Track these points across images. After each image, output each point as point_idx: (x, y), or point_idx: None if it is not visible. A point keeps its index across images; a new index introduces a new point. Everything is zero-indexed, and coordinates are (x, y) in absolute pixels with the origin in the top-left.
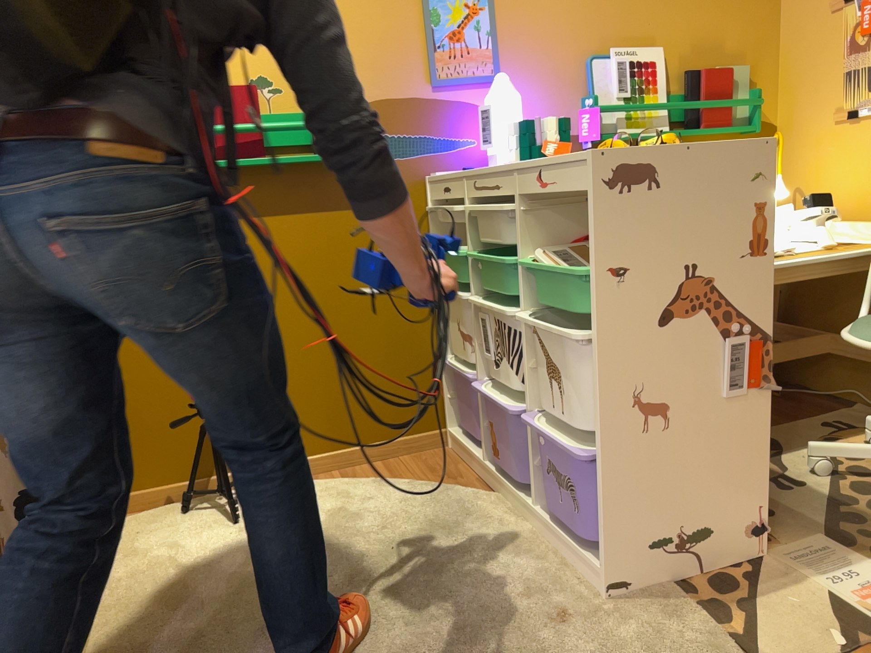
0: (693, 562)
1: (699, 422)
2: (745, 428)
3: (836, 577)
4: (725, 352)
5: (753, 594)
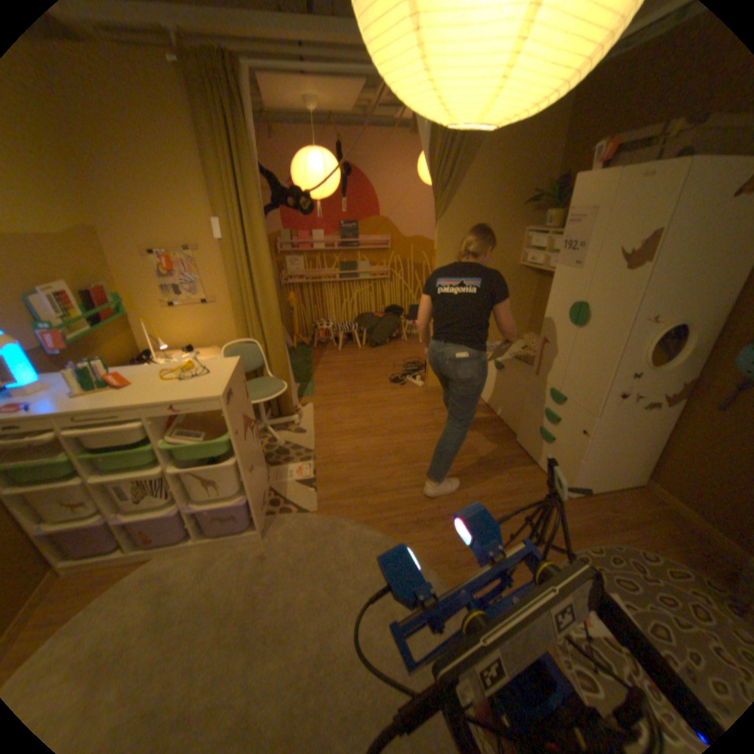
0: (264, 503)
1: (255, 460)
2: (259, 451)
3: (287, 474)
4: (254, 433)
5: (281, 496)
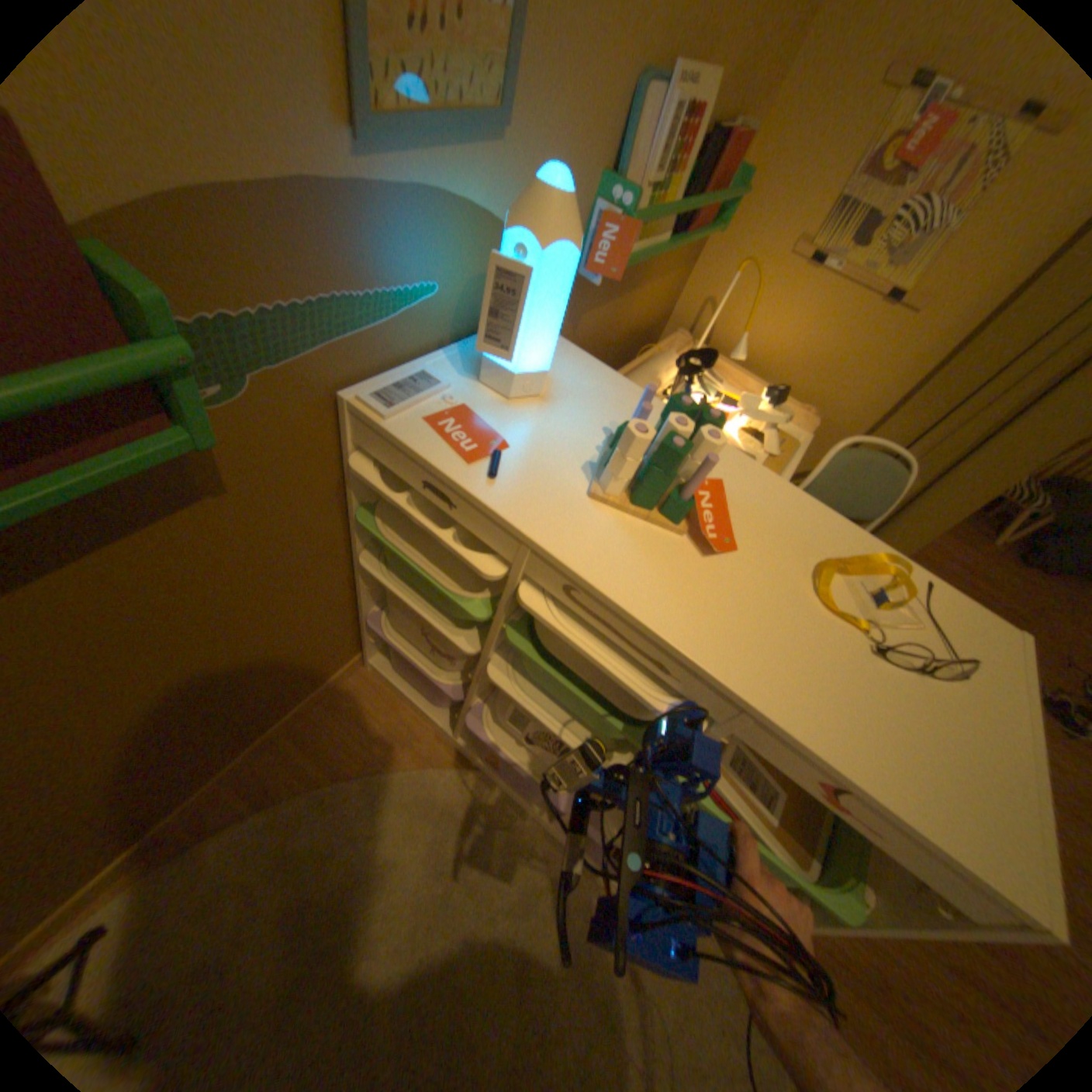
0: None
1: None
2: None
3: None
4: None
5: None
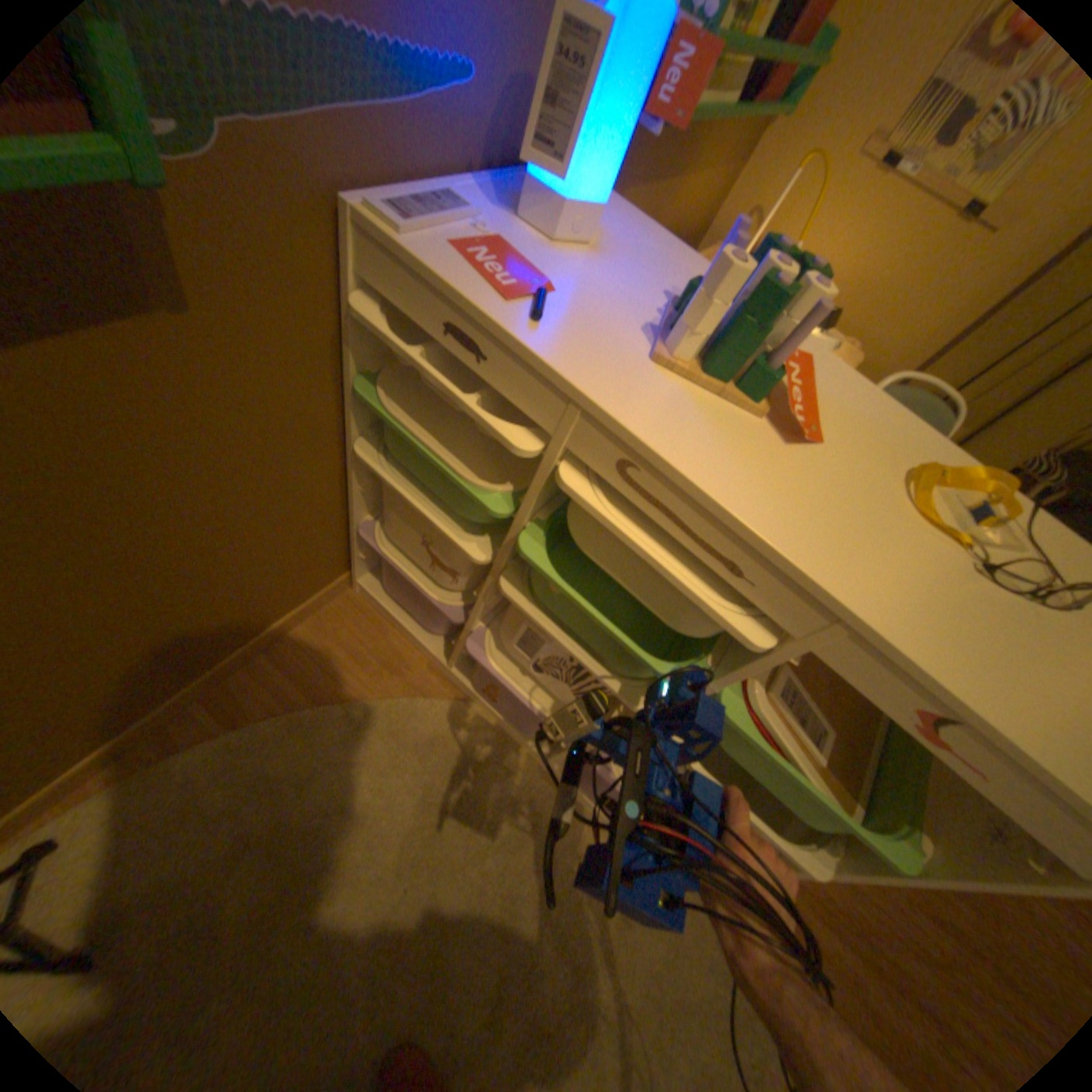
0: None
1: None
2: None
3: None
4: None
5: None
